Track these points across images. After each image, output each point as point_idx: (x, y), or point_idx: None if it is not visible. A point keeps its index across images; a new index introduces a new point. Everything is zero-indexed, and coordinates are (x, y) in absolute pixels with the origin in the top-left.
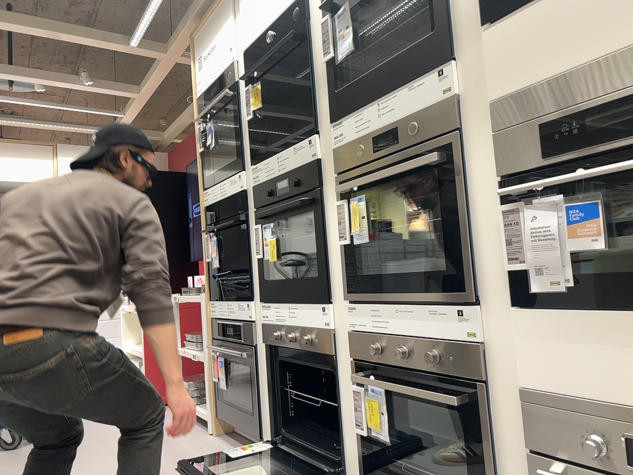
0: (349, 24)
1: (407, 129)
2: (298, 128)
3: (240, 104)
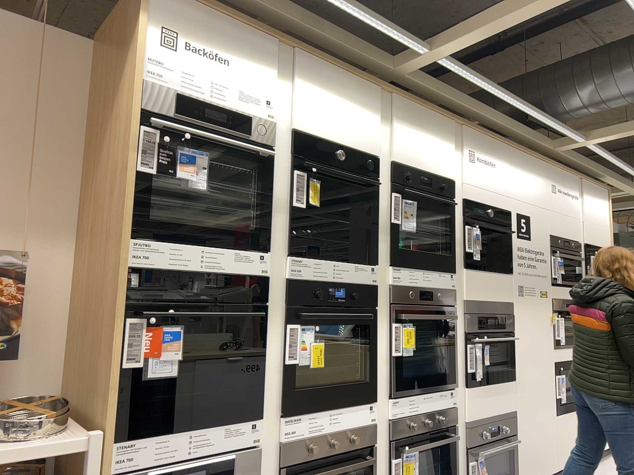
0: (412, 215)
1: (433, 294)
2: (355, 251)
3: (275, 176)
